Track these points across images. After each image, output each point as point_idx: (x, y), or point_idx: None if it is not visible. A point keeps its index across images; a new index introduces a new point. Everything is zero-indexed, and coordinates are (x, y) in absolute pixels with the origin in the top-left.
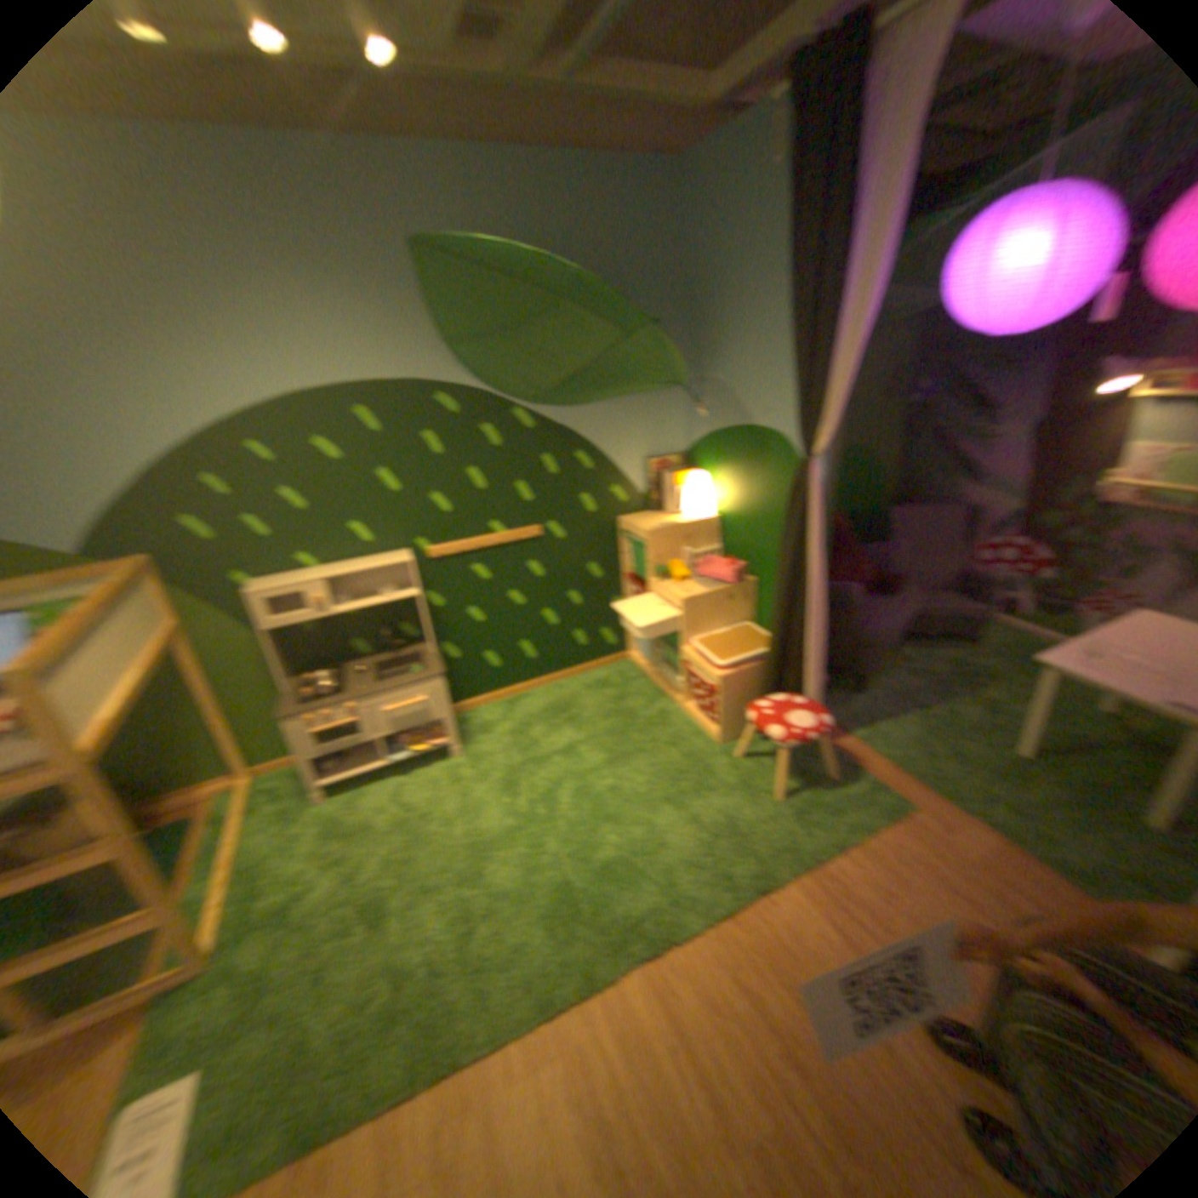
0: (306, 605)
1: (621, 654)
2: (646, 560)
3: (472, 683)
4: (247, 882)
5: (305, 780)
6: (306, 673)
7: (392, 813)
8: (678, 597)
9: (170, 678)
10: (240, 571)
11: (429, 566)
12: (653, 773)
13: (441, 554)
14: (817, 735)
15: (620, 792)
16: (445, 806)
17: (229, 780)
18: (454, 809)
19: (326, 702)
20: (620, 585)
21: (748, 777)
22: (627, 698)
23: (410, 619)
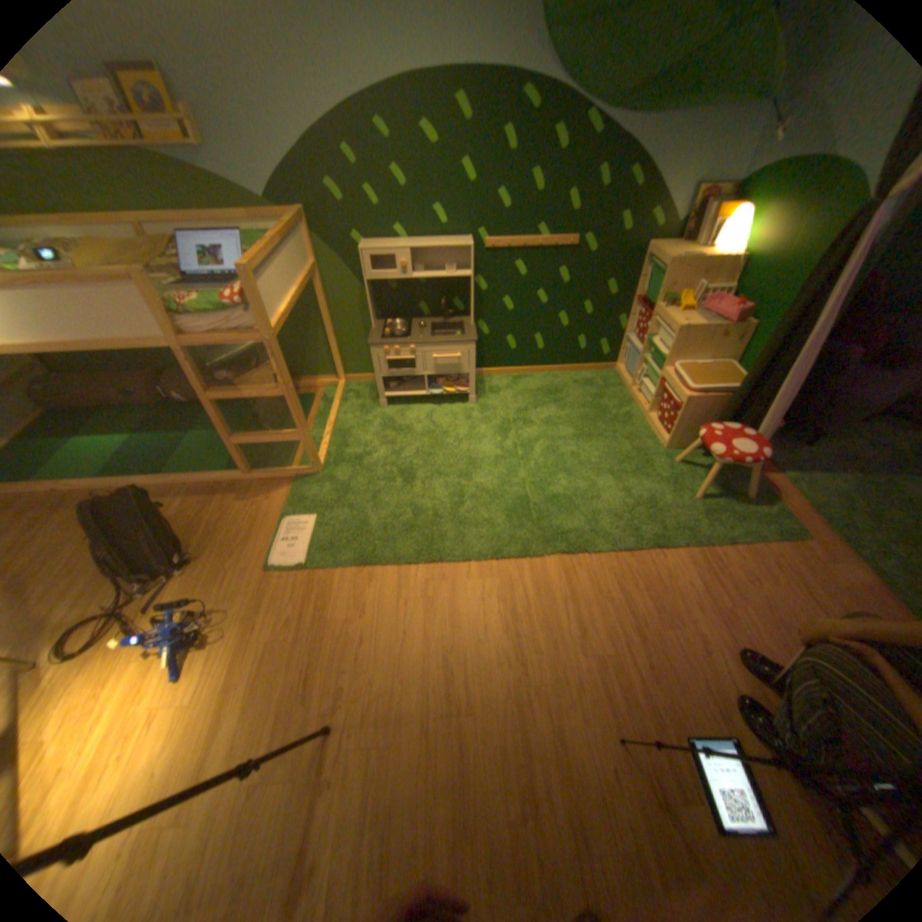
0: (396, 268)
1: (610, 365)
2: (662, 286)
3: (493, 357)
4: (343, 438)
5: (380, 390)
6: (389, 320)
7: (427, 426)
8: (679, 324)
9: (311, 303)
10: (358, 232)
11: (484, 256)
12: (607, 453)
13: (496, 247)
14: (754, 461)
15: (579, 458)
16: (459, 432)
17: (336, 380)
18: (465, 435)
19: (399, 342)
20: (630, 306)
21: (680, 477)
22: (604, 399)
23: (461, 297)
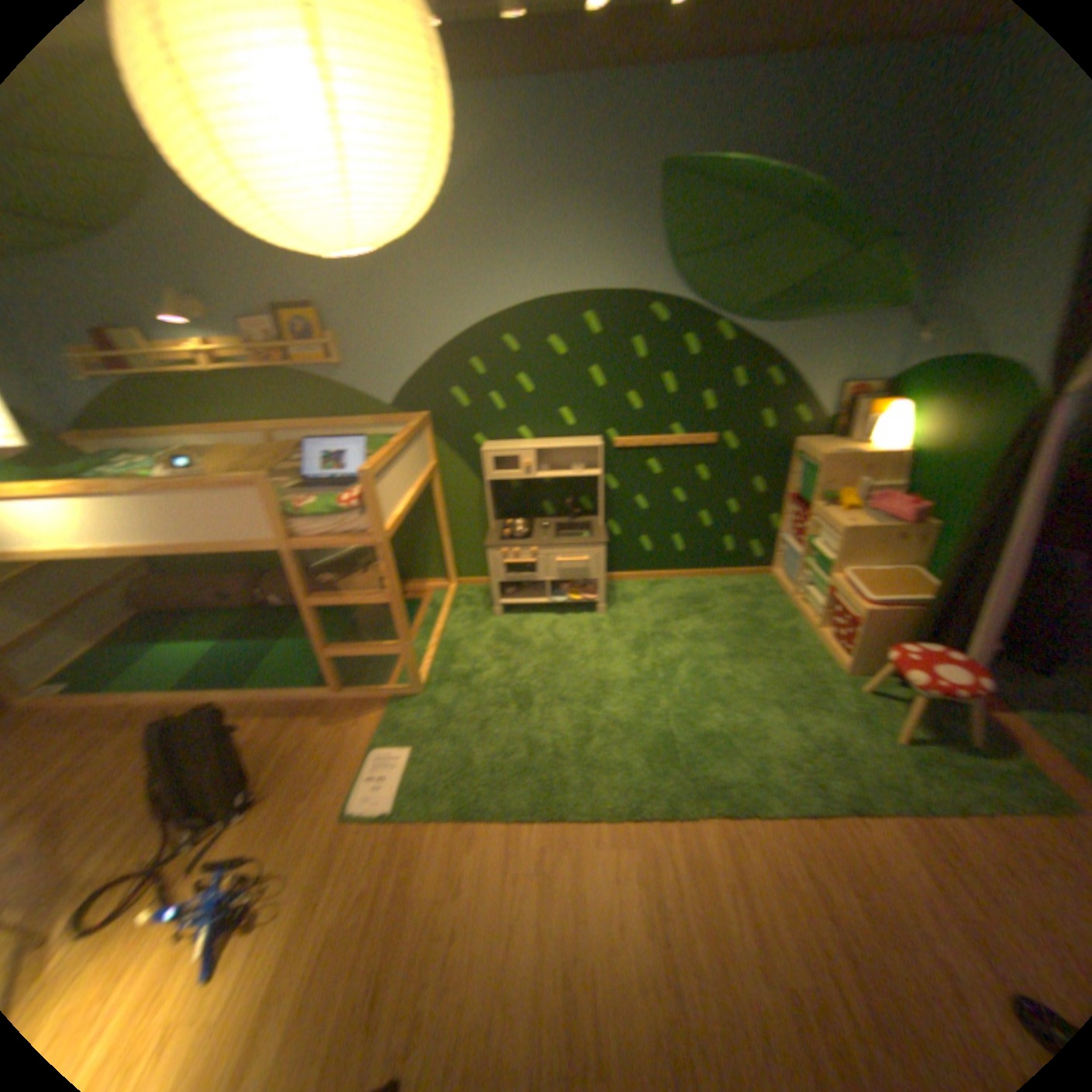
0: (519, 468)
1: (764, 569)
2: (816, 483)
3: (624, 560)
4: (449, 652)
5: (494, 597)
6: (507, 520)
7: (547, 639)
8: (842, 525)
9: (426, 503)
10: (481, 435)
11: (612, 455)
12: (771, 679)
13: (625, 446)
14: (970, 695)
15: (735, 684)
16: (585, 647)
17: (445, 583)
18: (592, 651)
19: (519, 544)
20: (781, 504)
21: (873, 713)
22: (761, 609)
23: (588, 496)
